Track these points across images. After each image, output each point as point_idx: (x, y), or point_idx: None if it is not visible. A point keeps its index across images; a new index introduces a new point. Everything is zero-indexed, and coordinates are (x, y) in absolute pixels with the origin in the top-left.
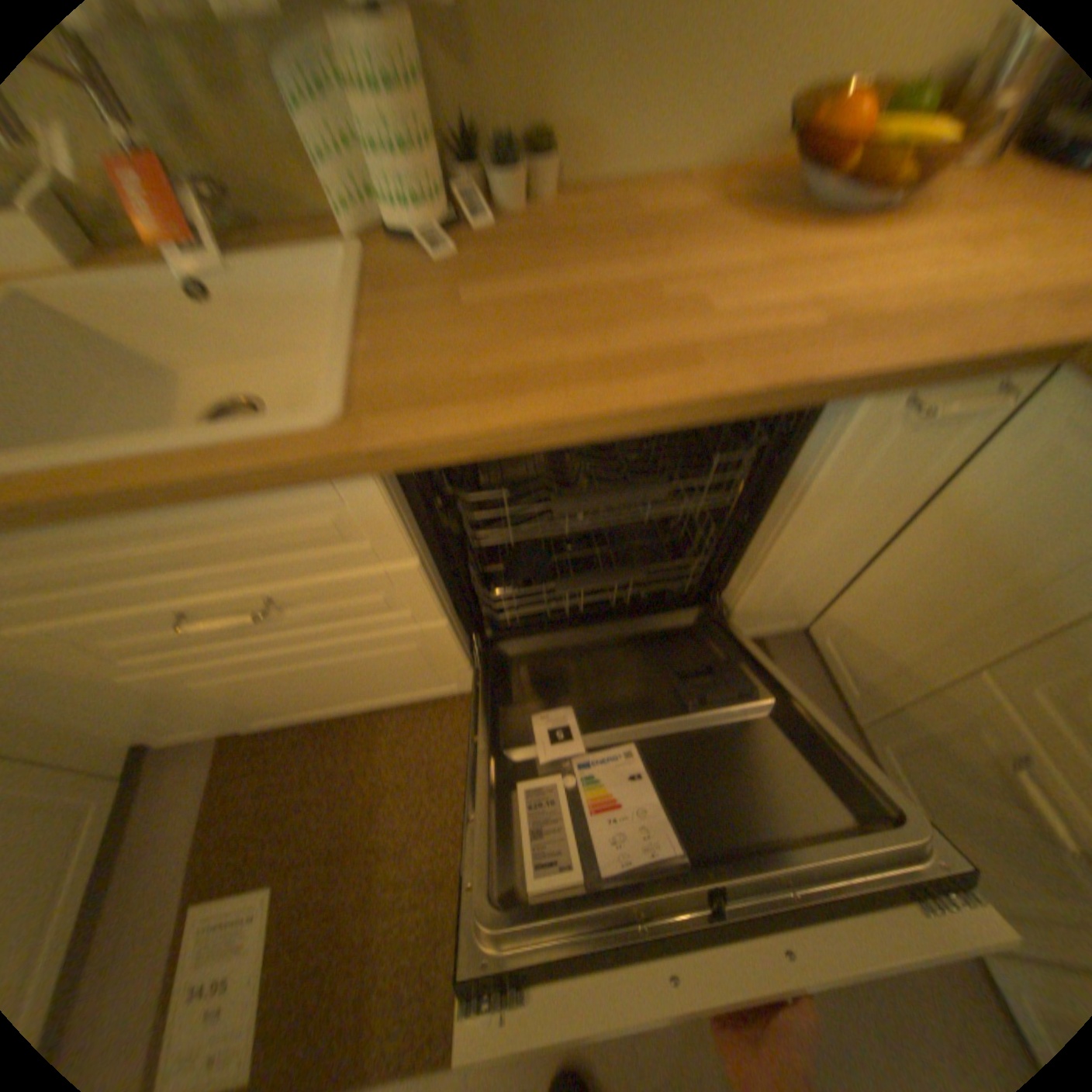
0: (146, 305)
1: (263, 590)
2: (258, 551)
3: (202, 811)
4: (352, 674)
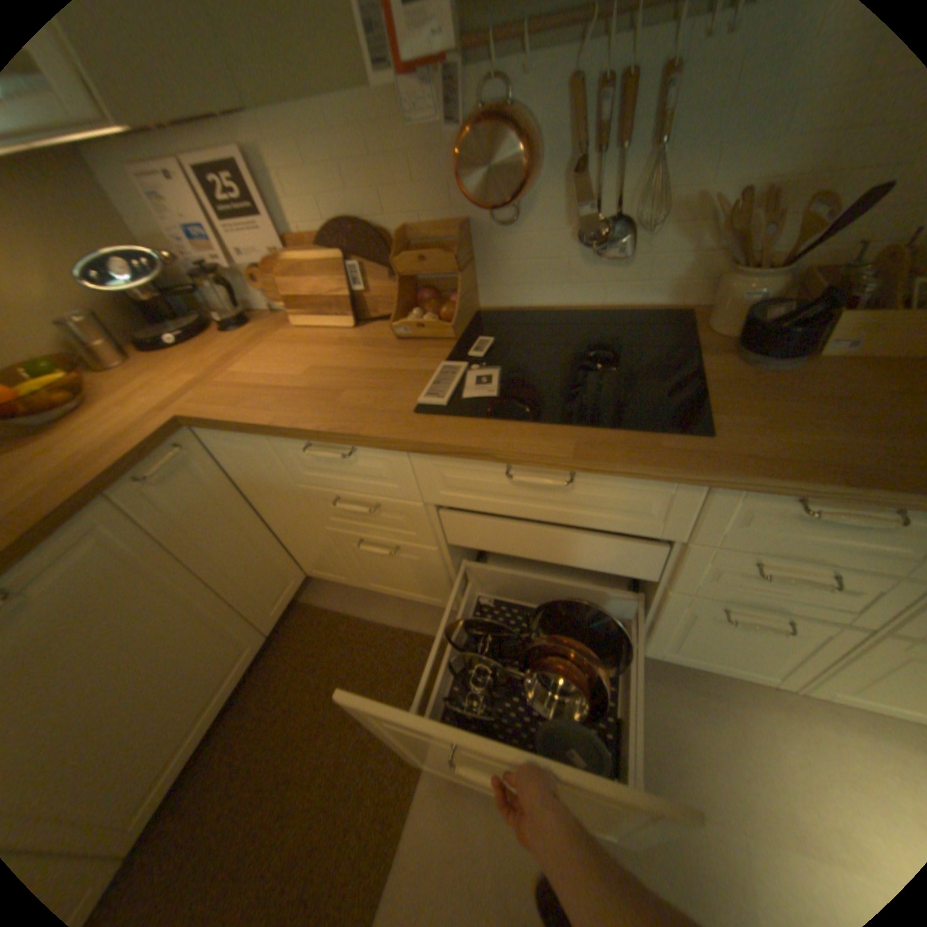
0: None
1: None
2: None
3: None
4: None
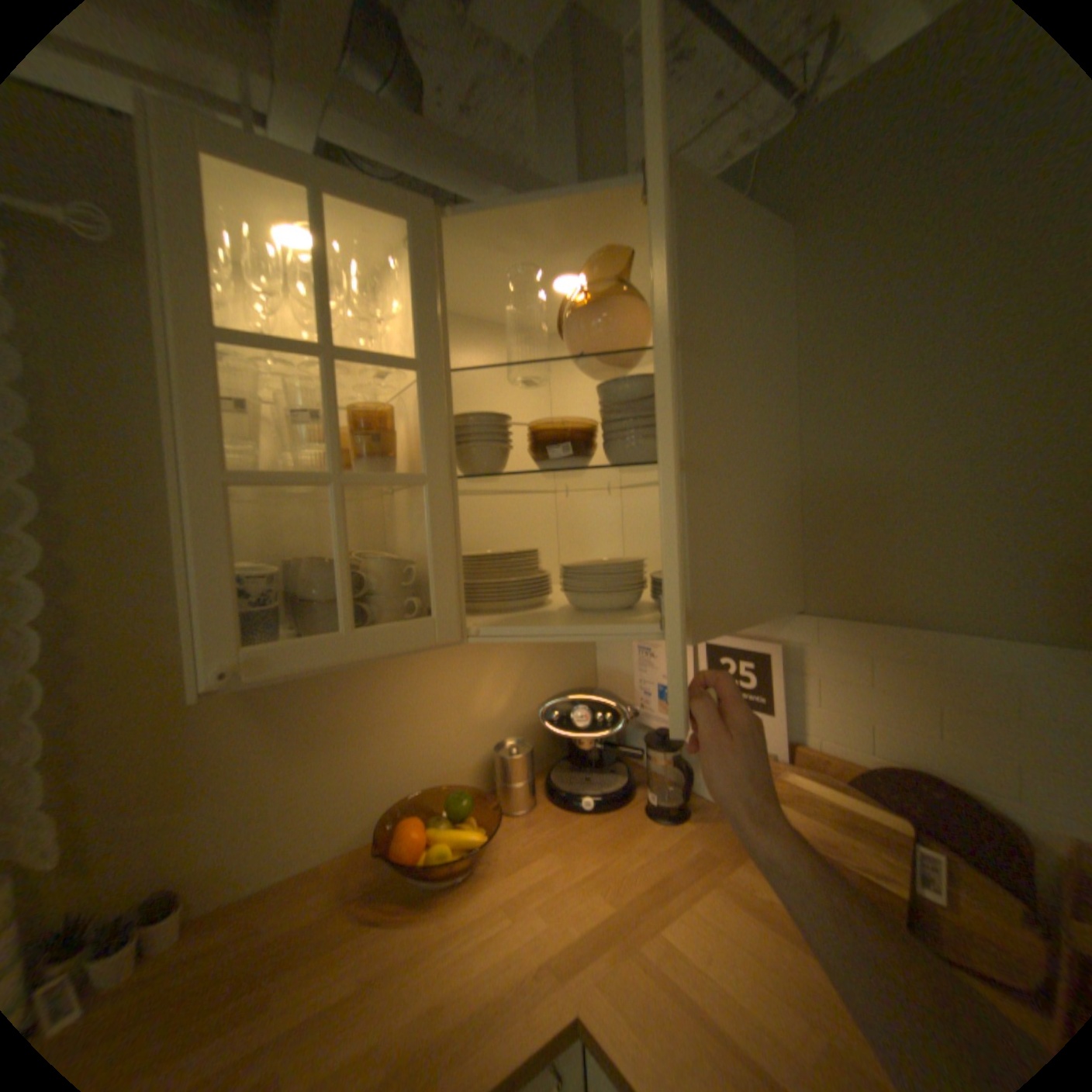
0: None
1: None
2: None
3: None
4: None
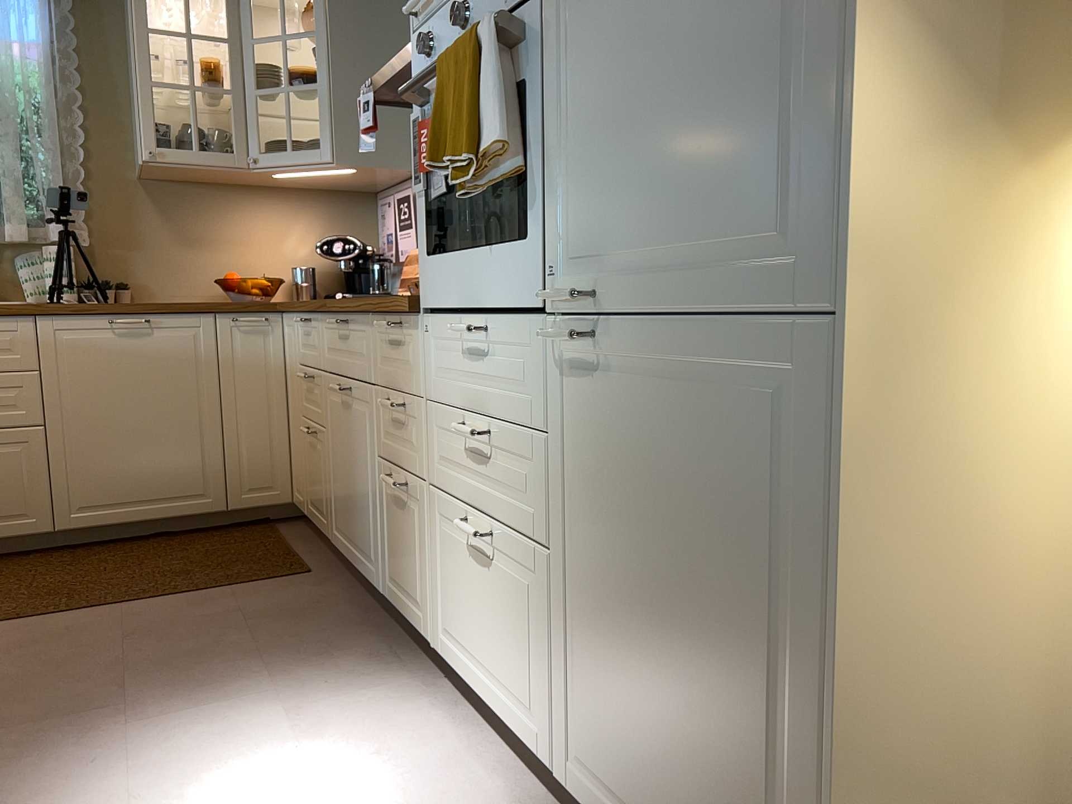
0: None
1: None
2: None
3: None
4: None
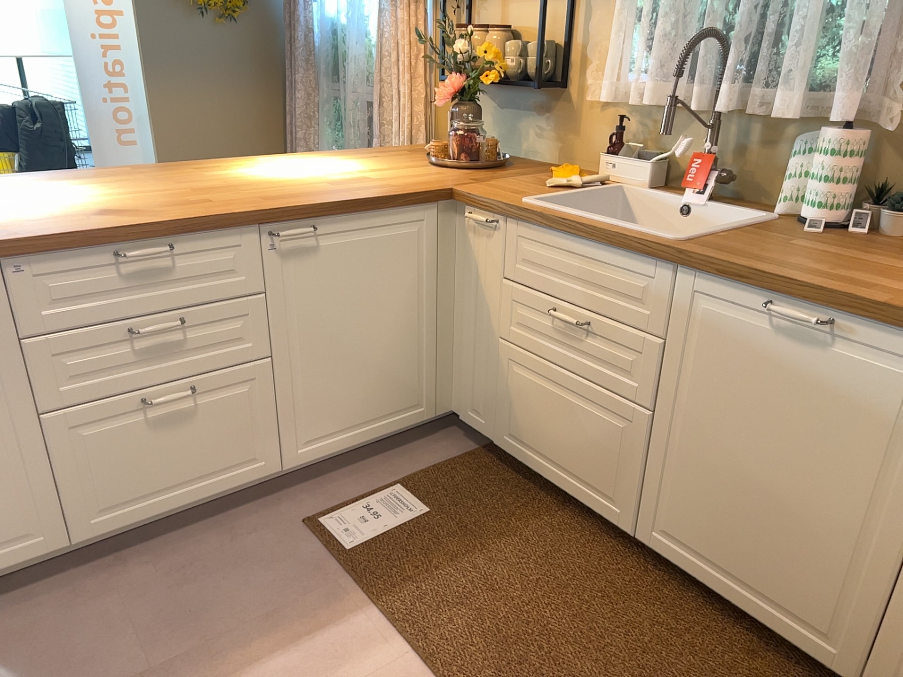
0: (659, 212)
1: (591, 318)
2: (606, 292)
3: (441, 464)
4: (577, 431)
